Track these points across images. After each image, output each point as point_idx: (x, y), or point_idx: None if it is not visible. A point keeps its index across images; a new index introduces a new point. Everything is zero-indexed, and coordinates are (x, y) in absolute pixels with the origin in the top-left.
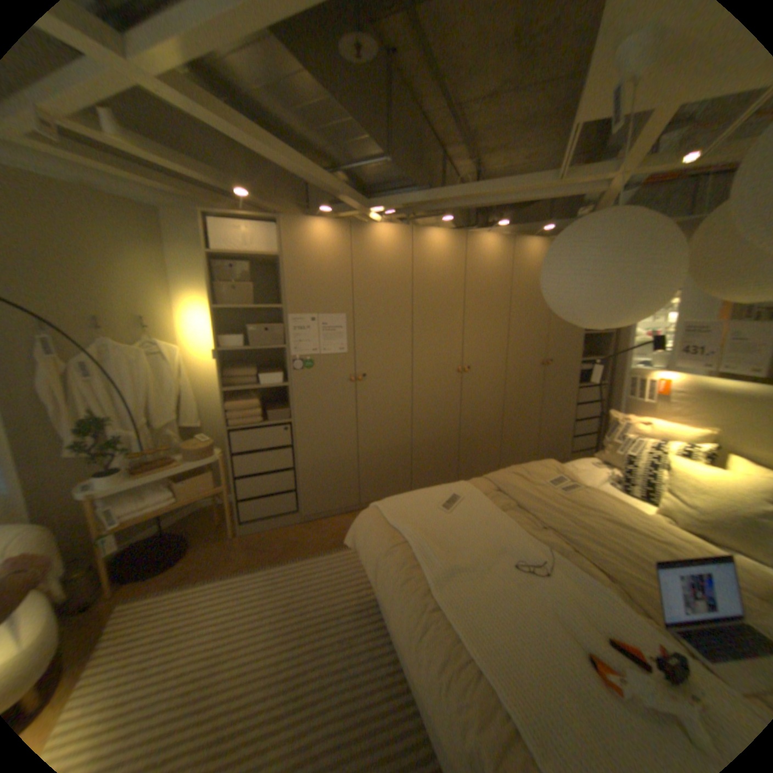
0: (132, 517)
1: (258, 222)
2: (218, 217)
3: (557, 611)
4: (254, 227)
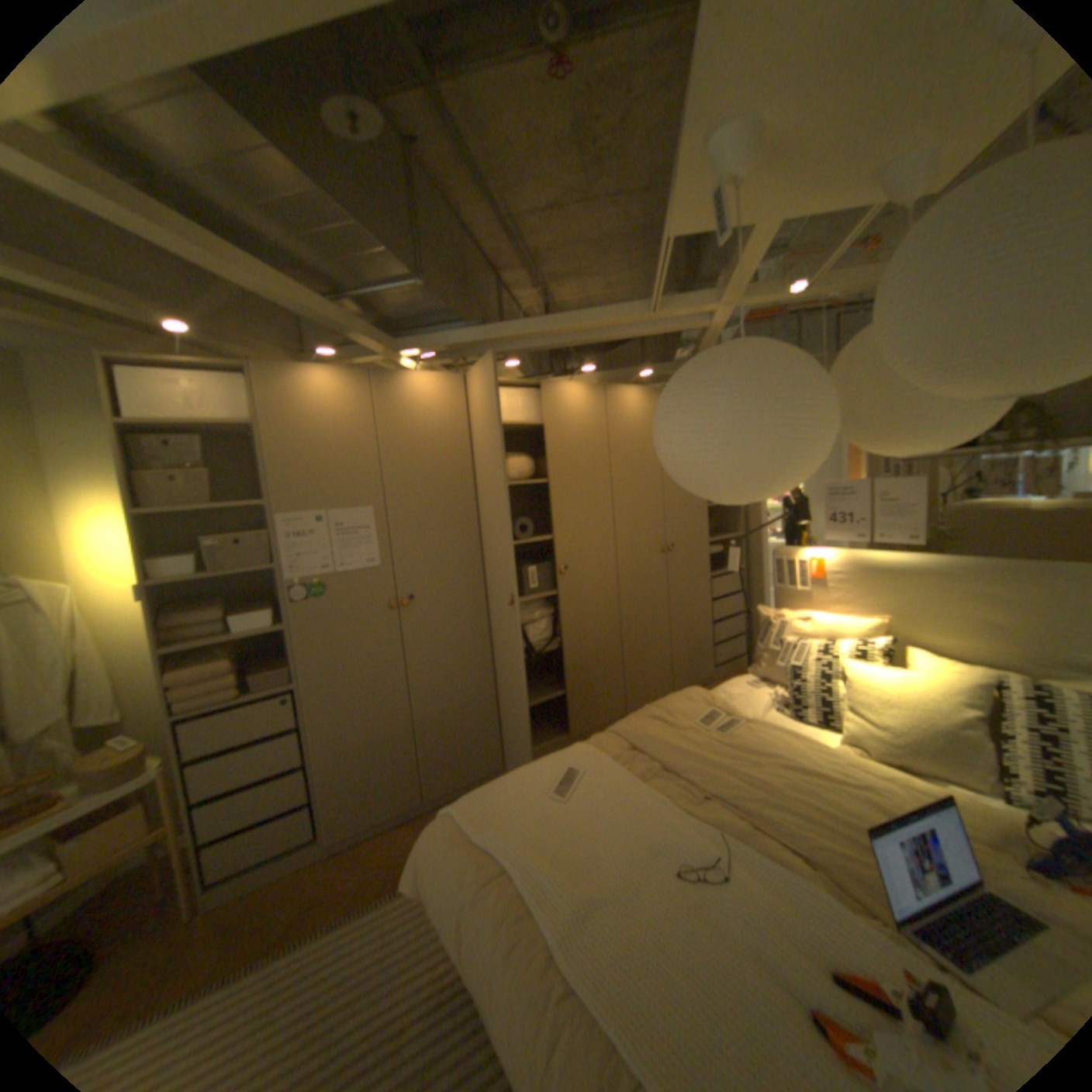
0: None
1: (213, 374)
2: (137, 367)
3: (750, 944)
4: (206, 381)
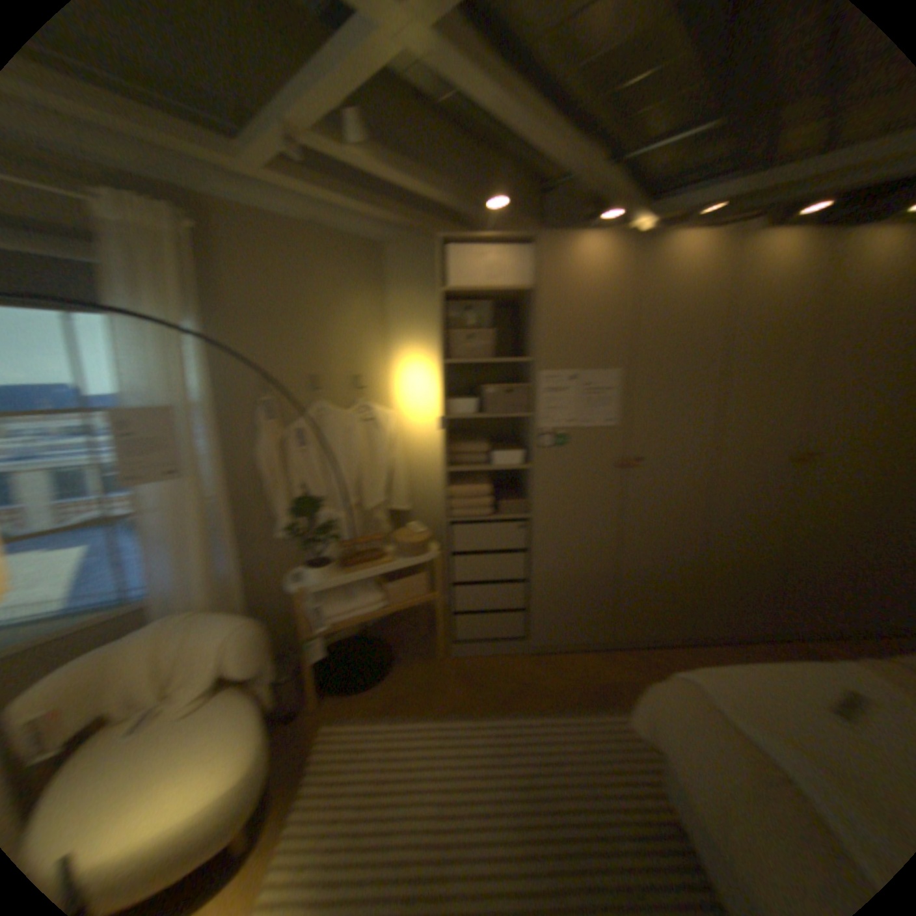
0: (347, 617)
1: (513, 244)
2: (464, 242)
3: None
4: (508, 250)
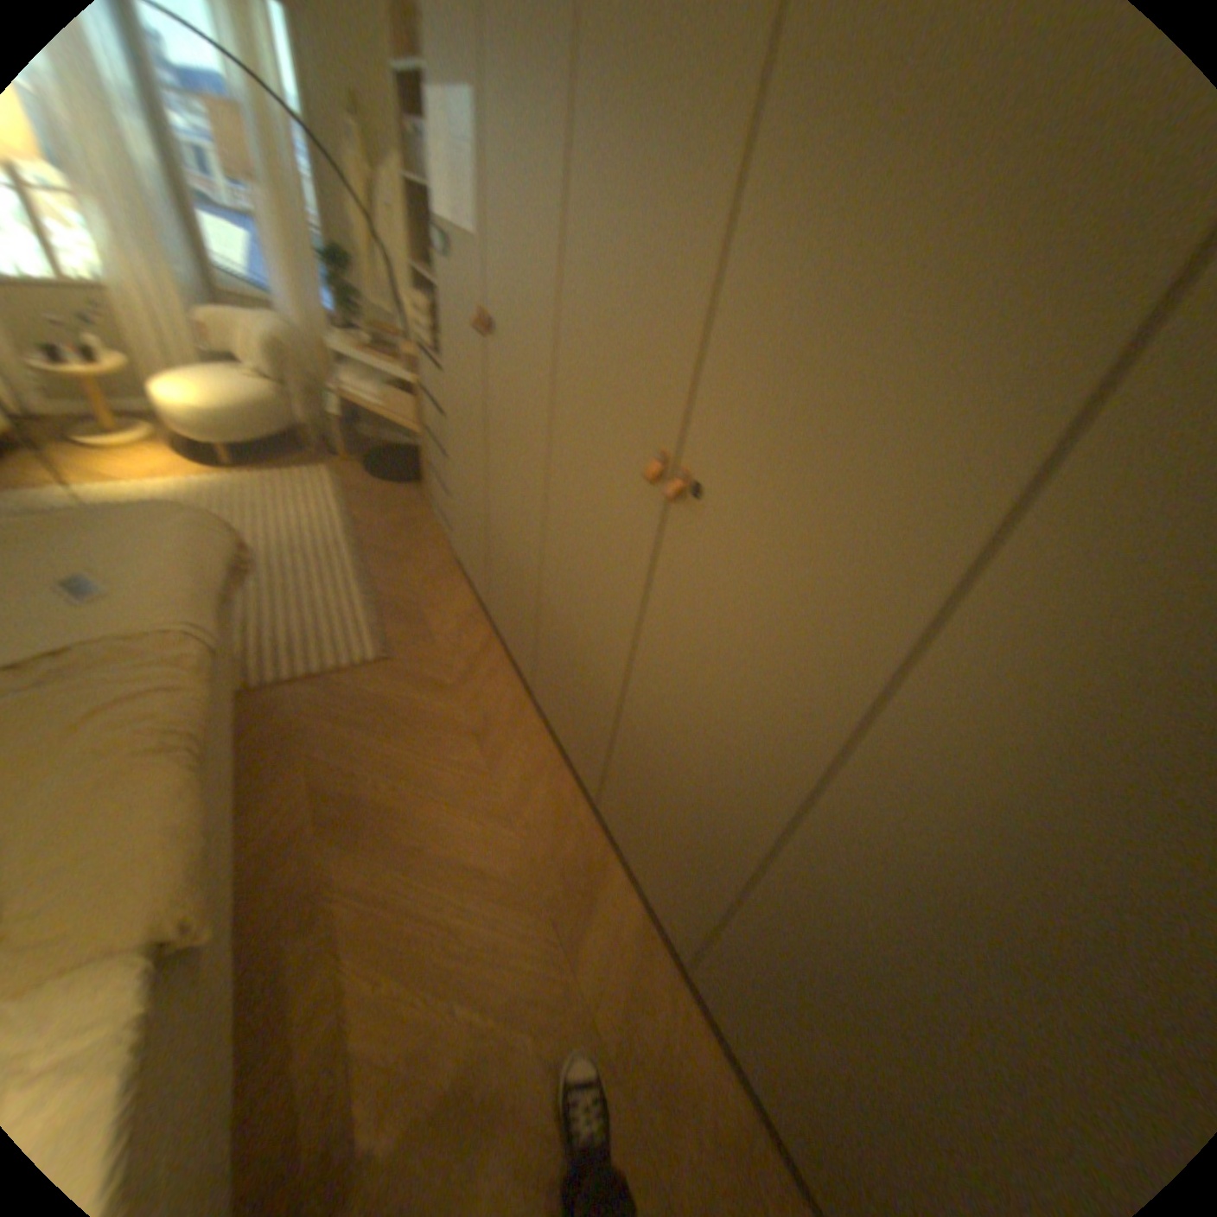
0: (347, 392)
1: None
2: None
3: None
4: None
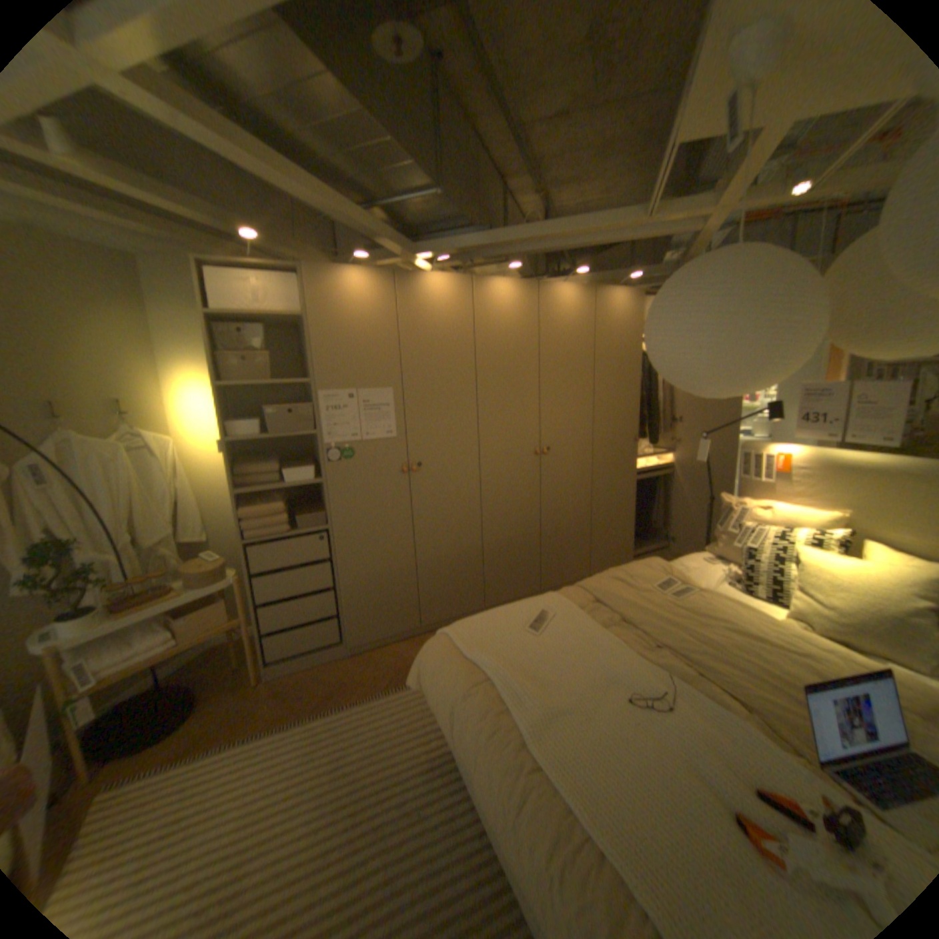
0: (117, 670)
1: (274, 273)
2: (219, 267)
3: (687, 758)
4: (269, 279)
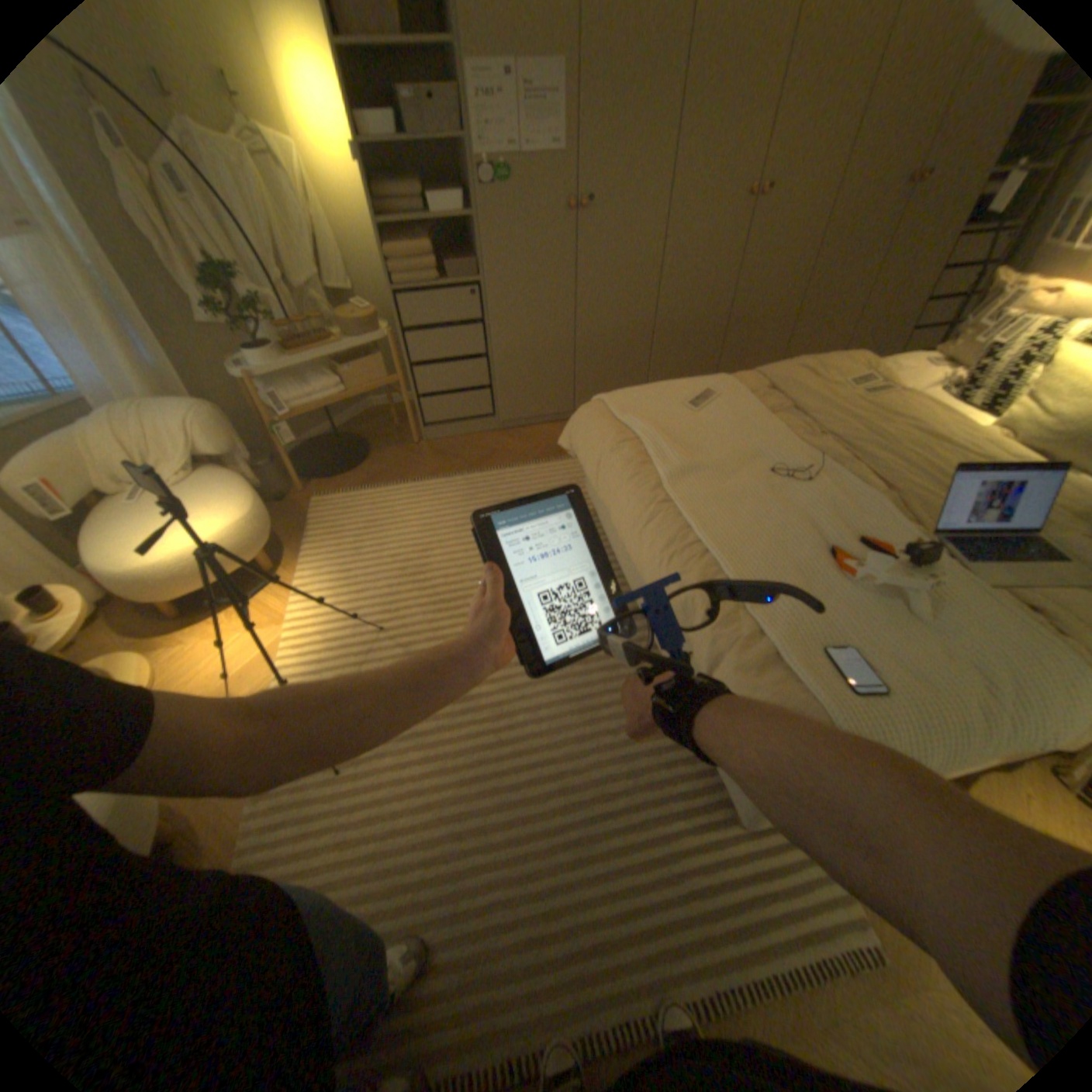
0: (301, 403)
1: None
2: None
3: (806, 511)
4: None
